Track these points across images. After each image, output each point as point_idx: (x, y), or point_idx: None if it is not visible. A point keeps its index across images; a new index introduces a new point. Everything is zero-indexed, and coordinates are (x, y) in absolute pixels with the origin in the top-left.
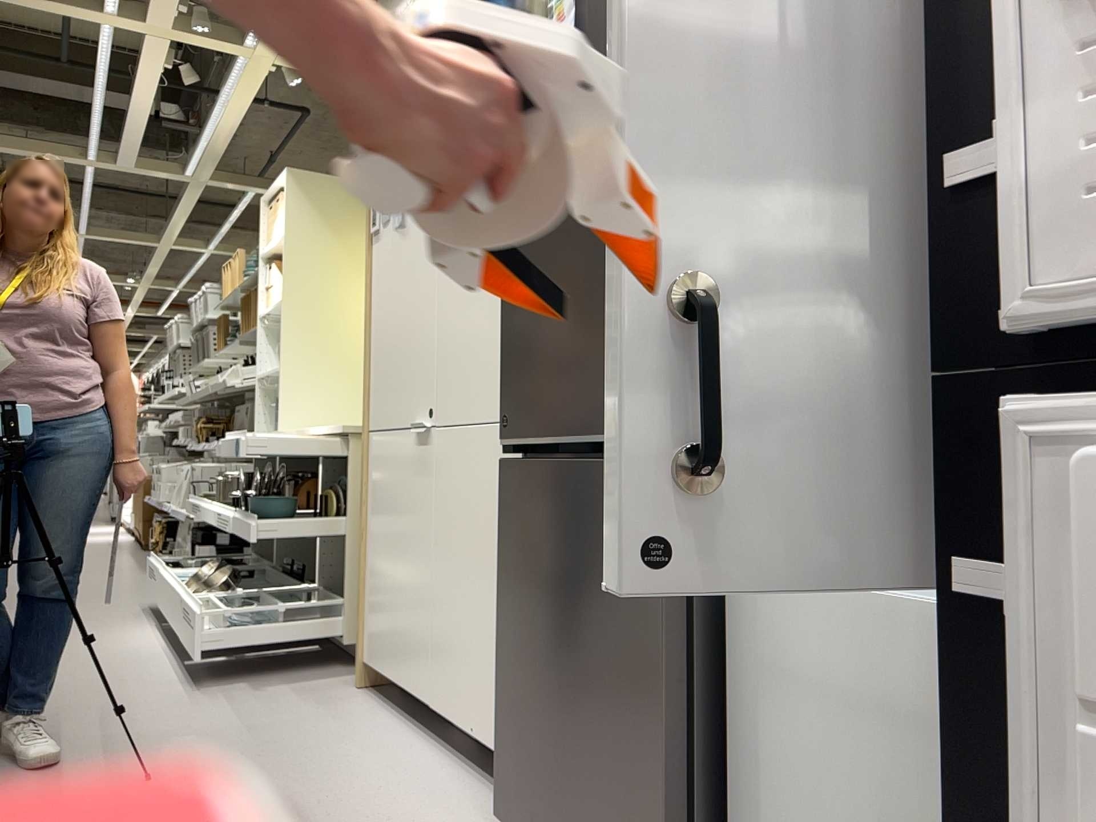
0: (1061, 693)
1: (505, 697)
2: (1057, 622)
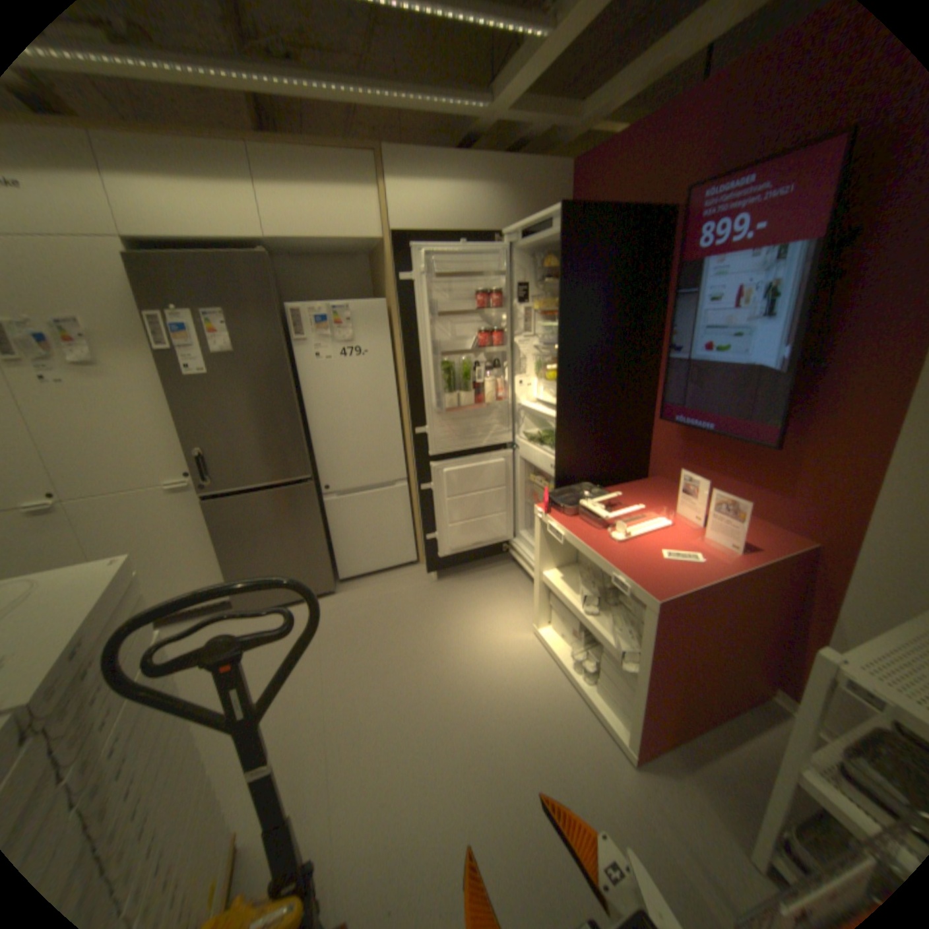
0: (436, 495)
1: (229, 577)
2: (435, 488)
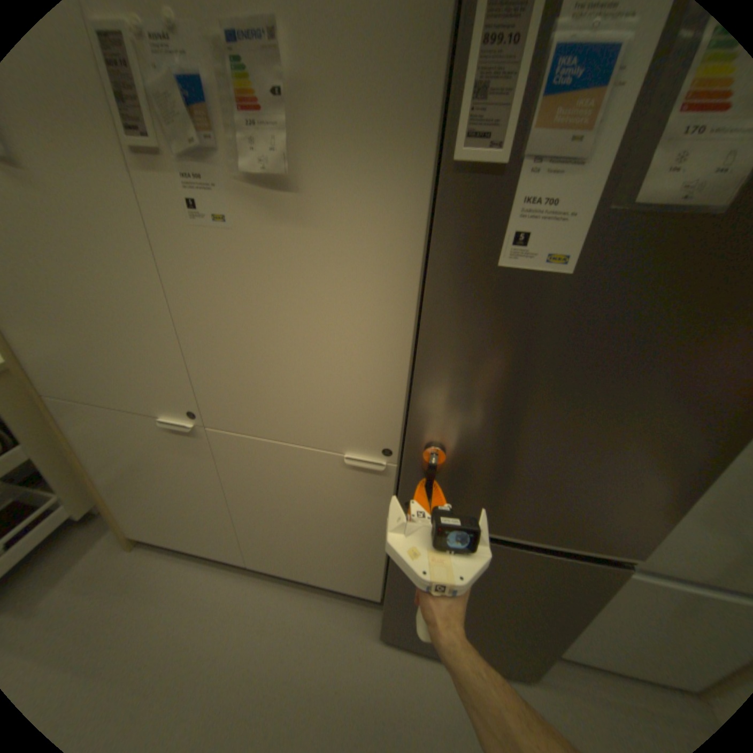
0: None
1: (391, 606)
2: None
